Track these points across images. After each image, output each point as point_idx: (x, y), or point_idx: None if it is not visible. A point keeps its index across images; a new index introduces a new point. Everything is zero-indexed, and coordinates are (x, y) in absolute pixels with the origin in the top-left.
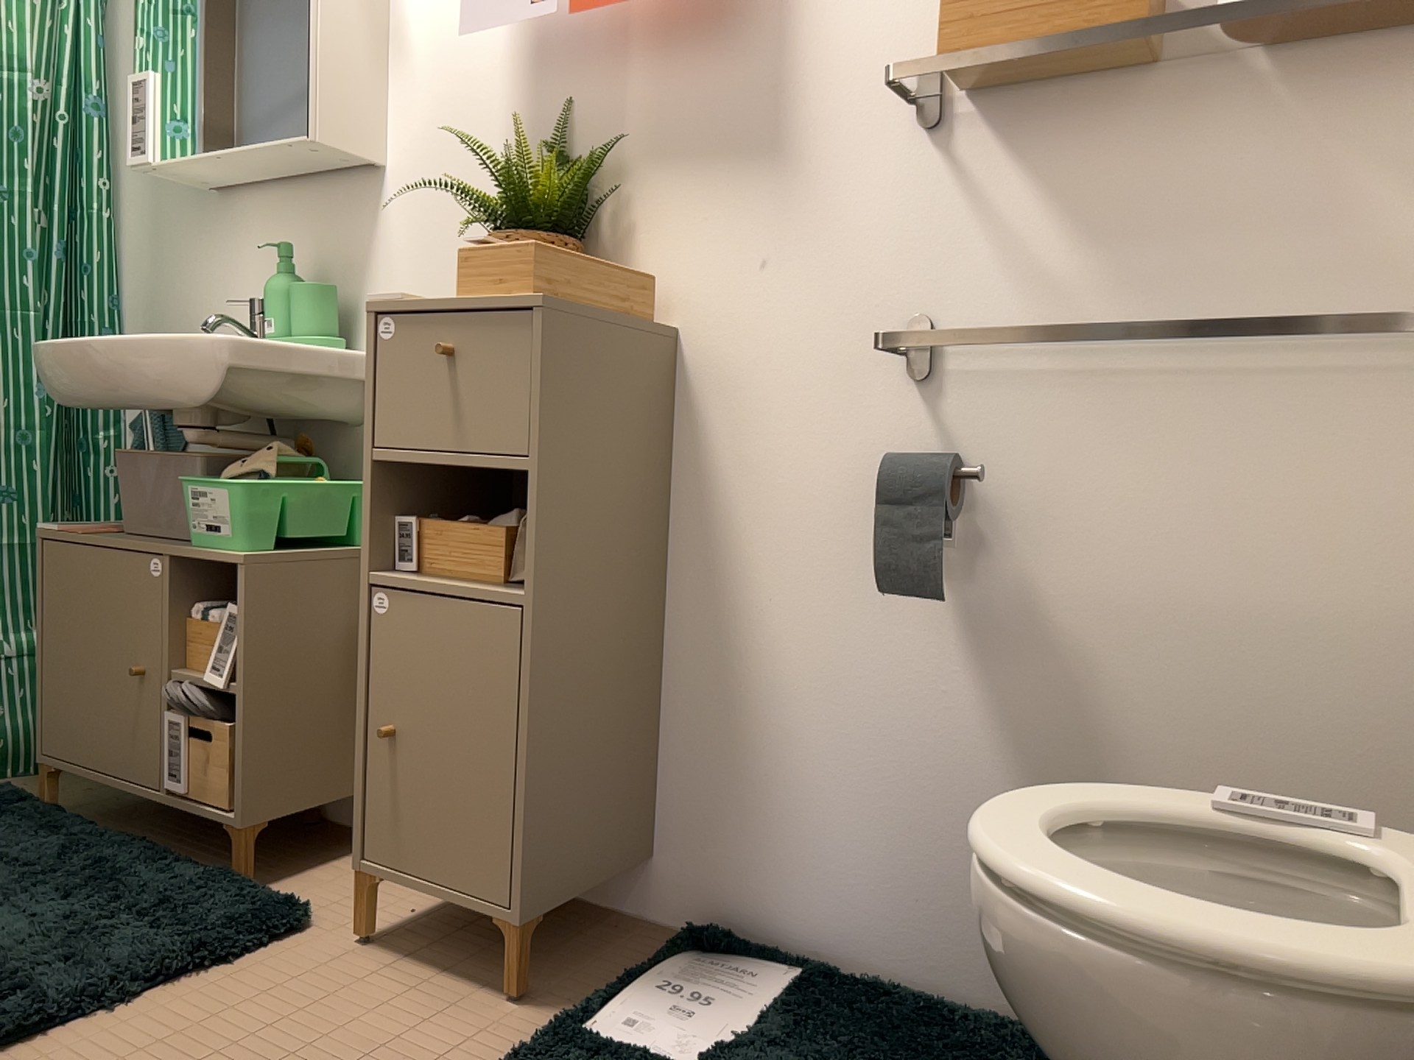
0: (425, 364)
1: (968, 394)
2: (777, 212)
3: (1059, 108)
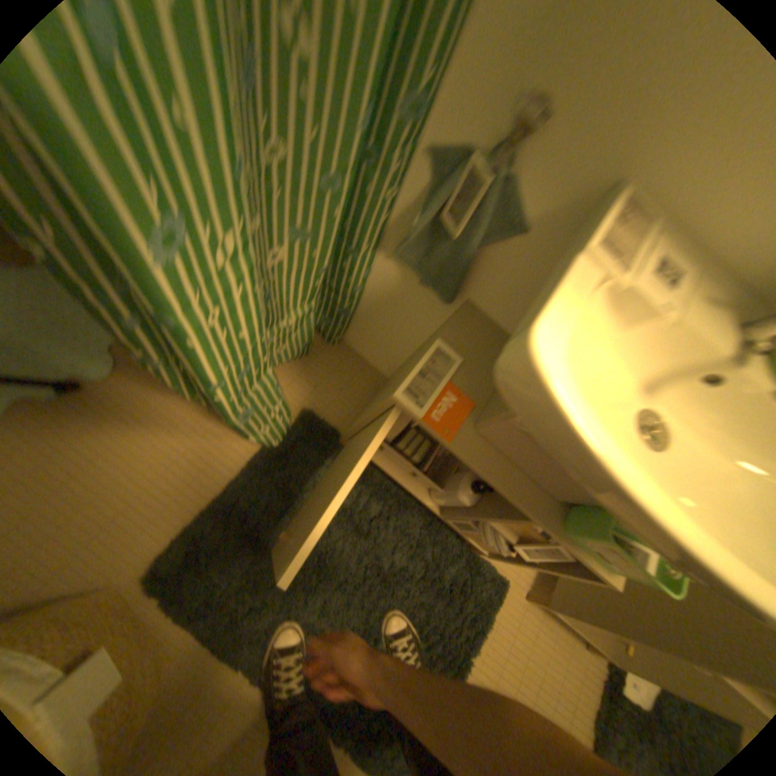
0: None
1: None
2: None
3: None
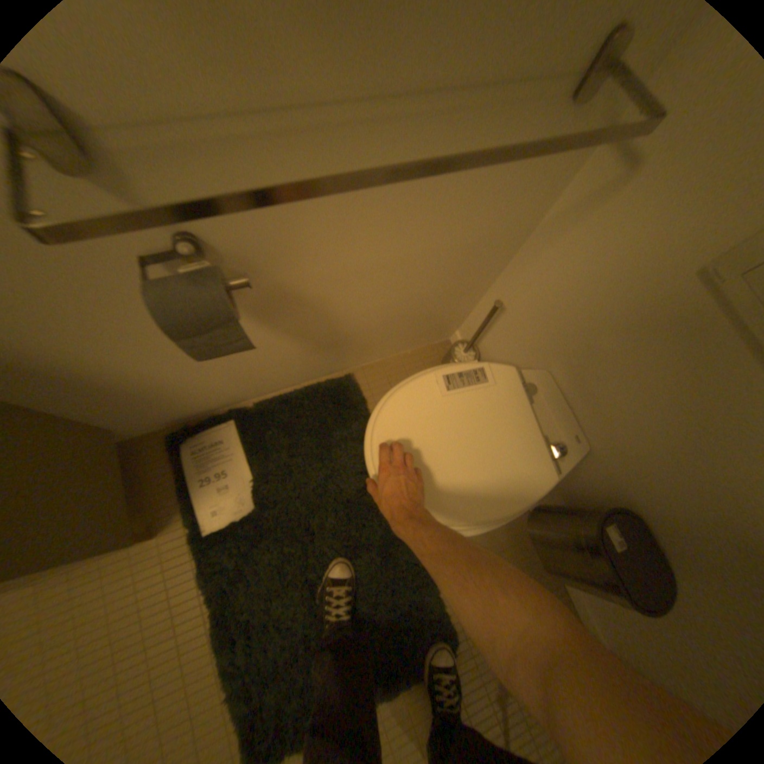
0: None
1: (159, 169)
2: None
3: None
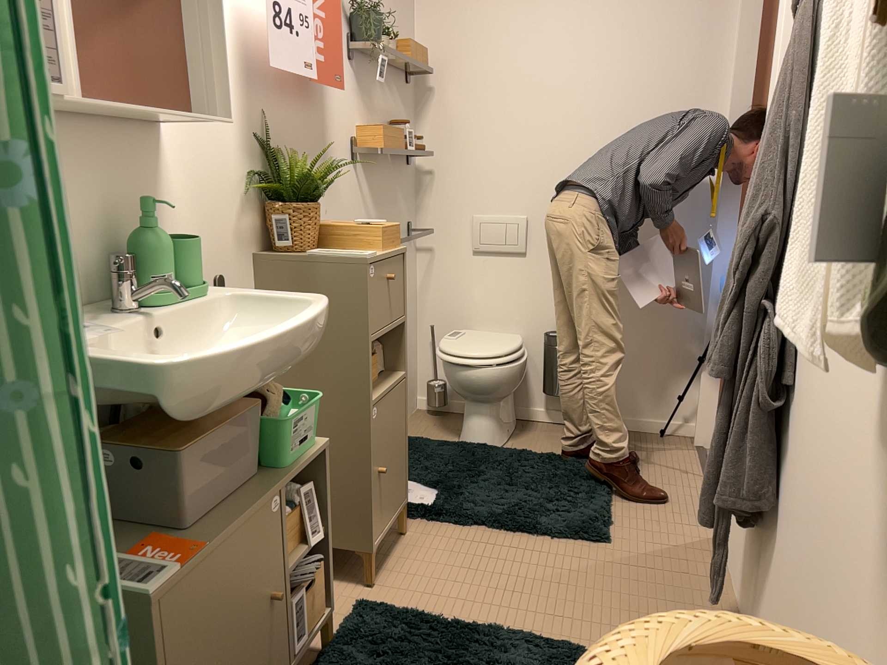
0: (384, 286)
1: None
2: (332, 194)
3: (373, 168)
